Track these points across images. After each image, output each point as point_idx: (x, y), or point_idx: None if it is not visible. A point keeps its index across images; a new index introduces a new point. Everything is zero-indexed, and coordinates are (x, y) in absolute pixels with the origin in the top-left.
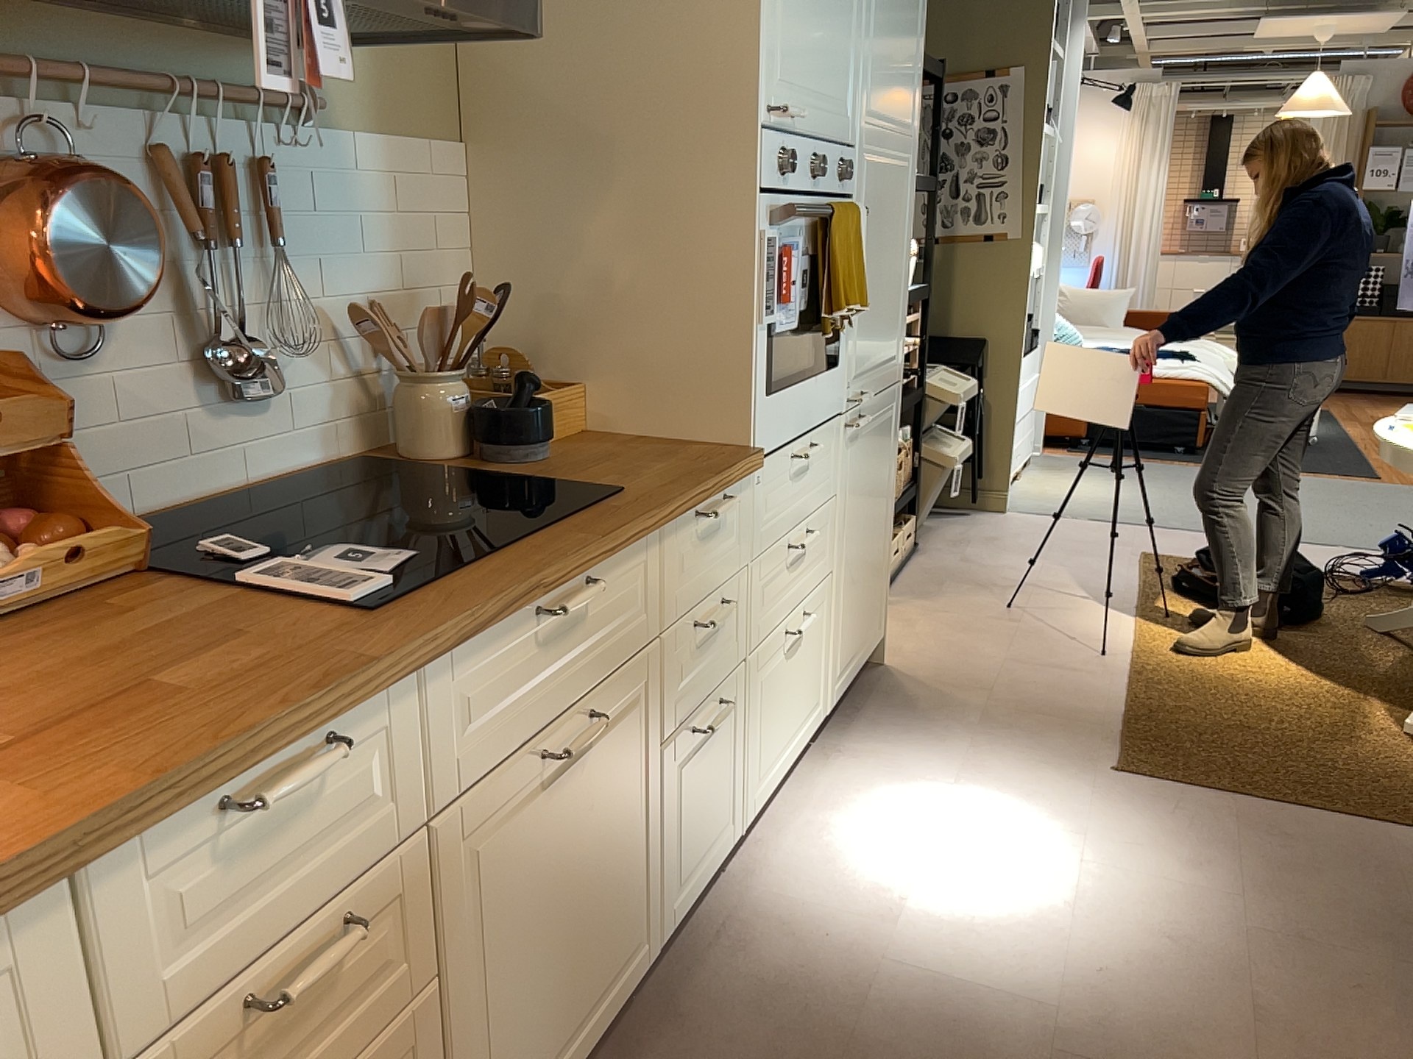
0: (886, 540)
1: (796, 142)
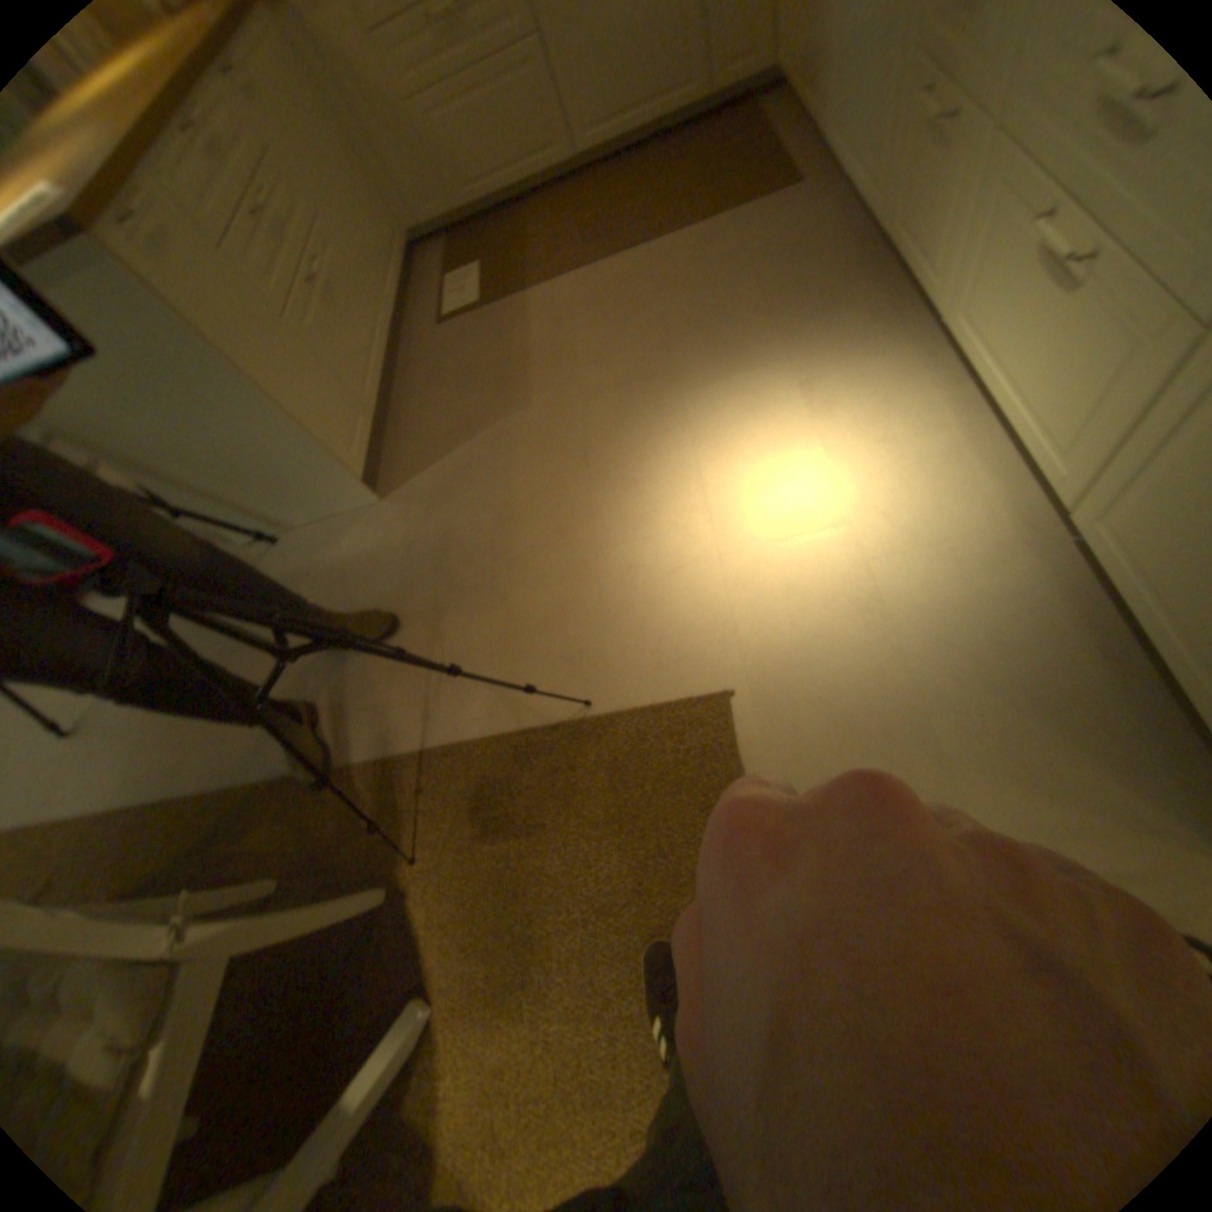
0: None
1: None
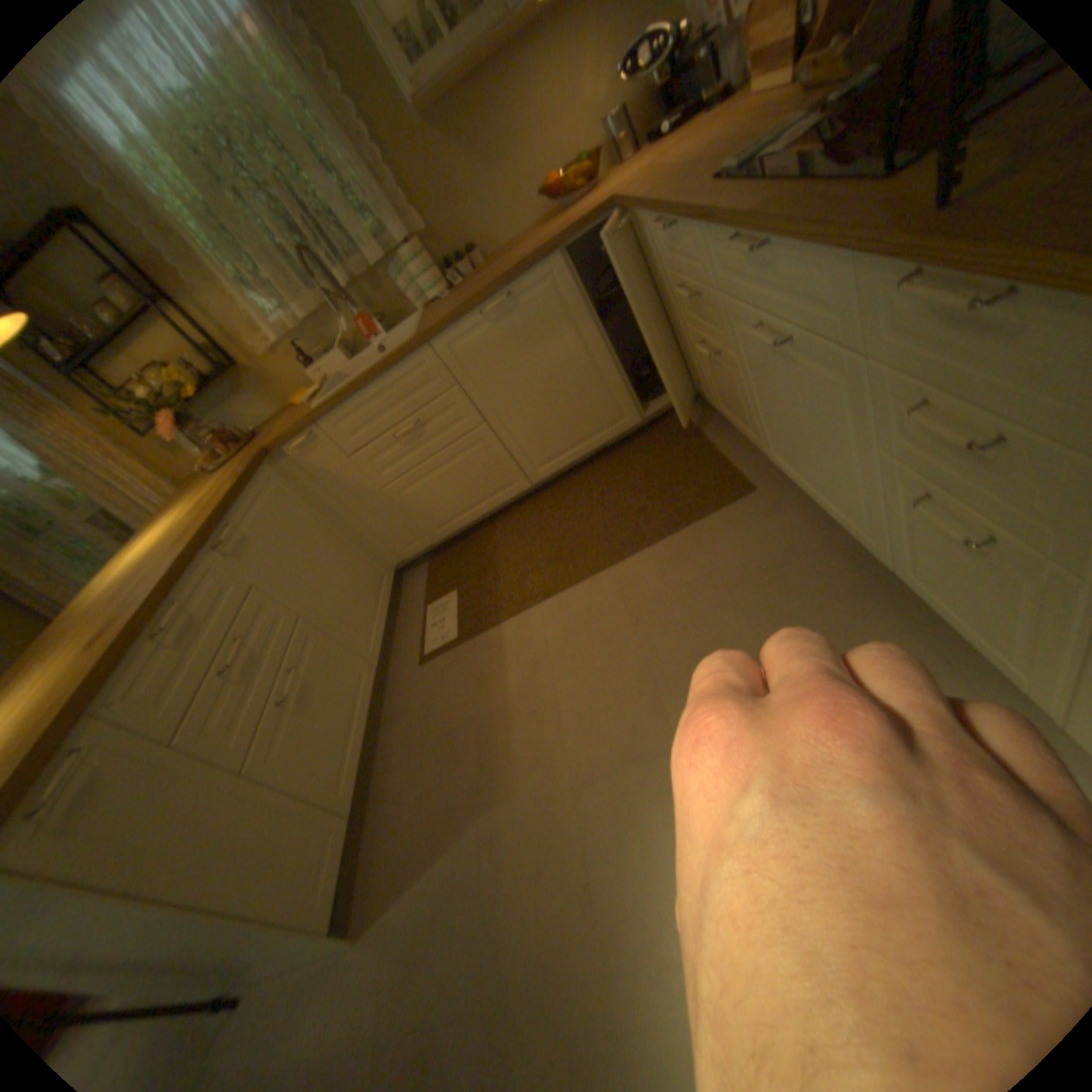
0: None
1: None
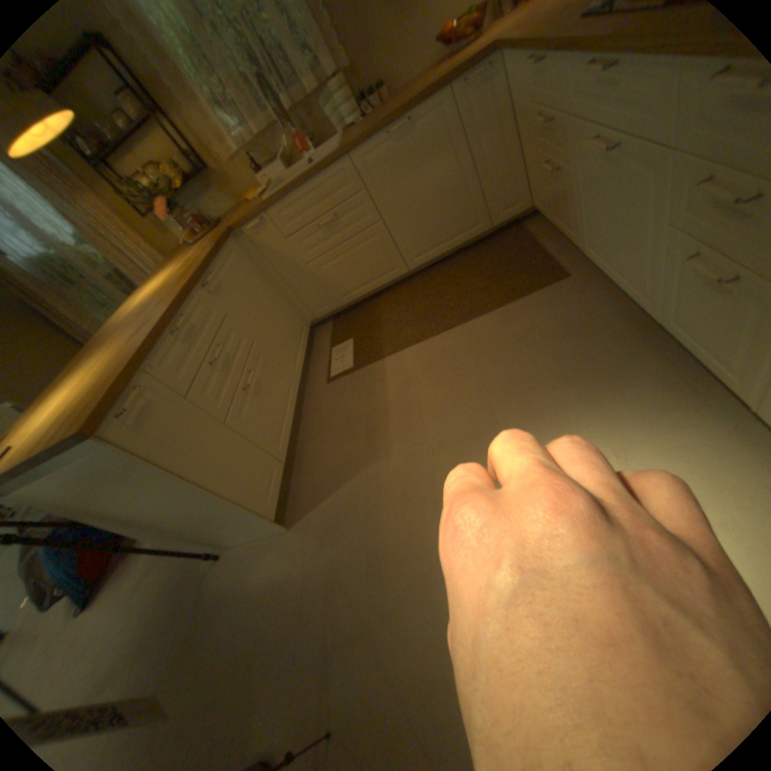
0: None
1: None
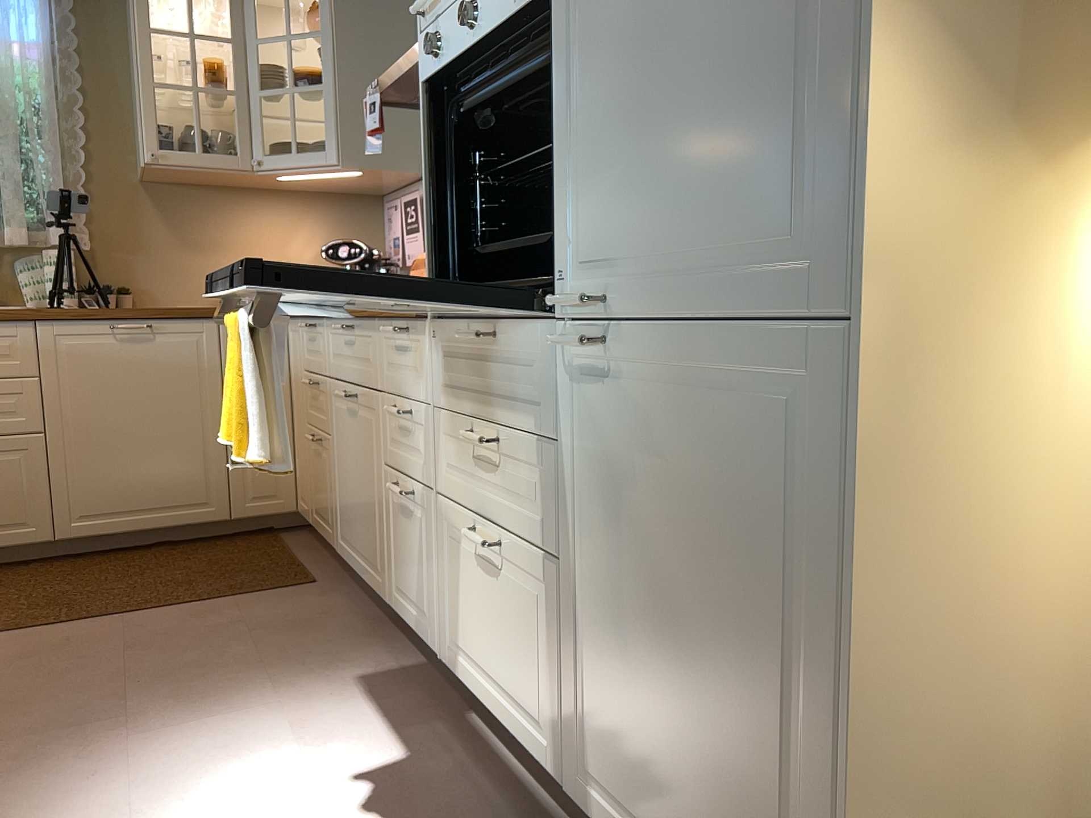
0: (815, 773)
1: (458, 8)
